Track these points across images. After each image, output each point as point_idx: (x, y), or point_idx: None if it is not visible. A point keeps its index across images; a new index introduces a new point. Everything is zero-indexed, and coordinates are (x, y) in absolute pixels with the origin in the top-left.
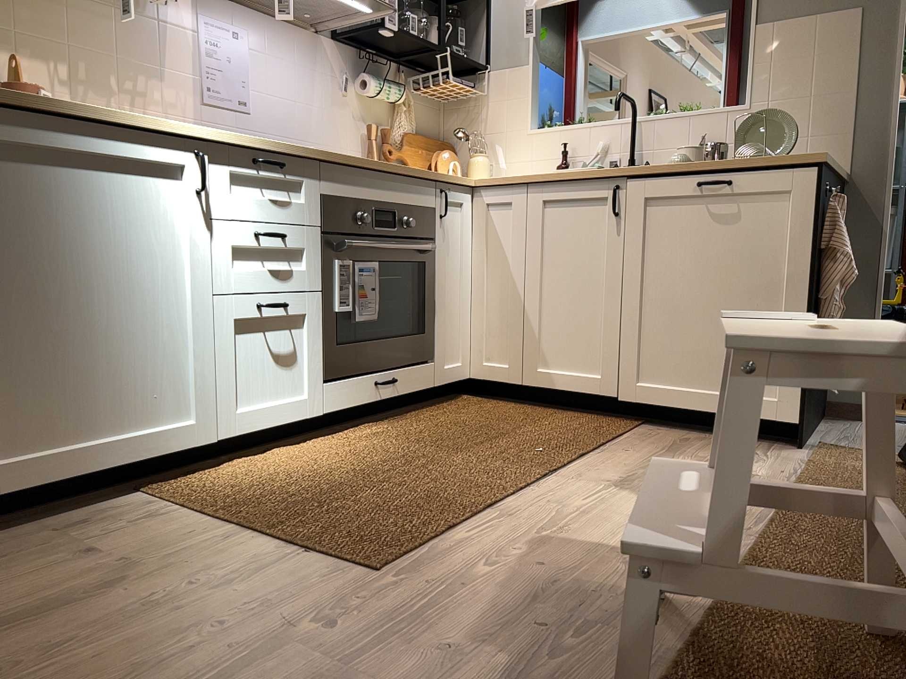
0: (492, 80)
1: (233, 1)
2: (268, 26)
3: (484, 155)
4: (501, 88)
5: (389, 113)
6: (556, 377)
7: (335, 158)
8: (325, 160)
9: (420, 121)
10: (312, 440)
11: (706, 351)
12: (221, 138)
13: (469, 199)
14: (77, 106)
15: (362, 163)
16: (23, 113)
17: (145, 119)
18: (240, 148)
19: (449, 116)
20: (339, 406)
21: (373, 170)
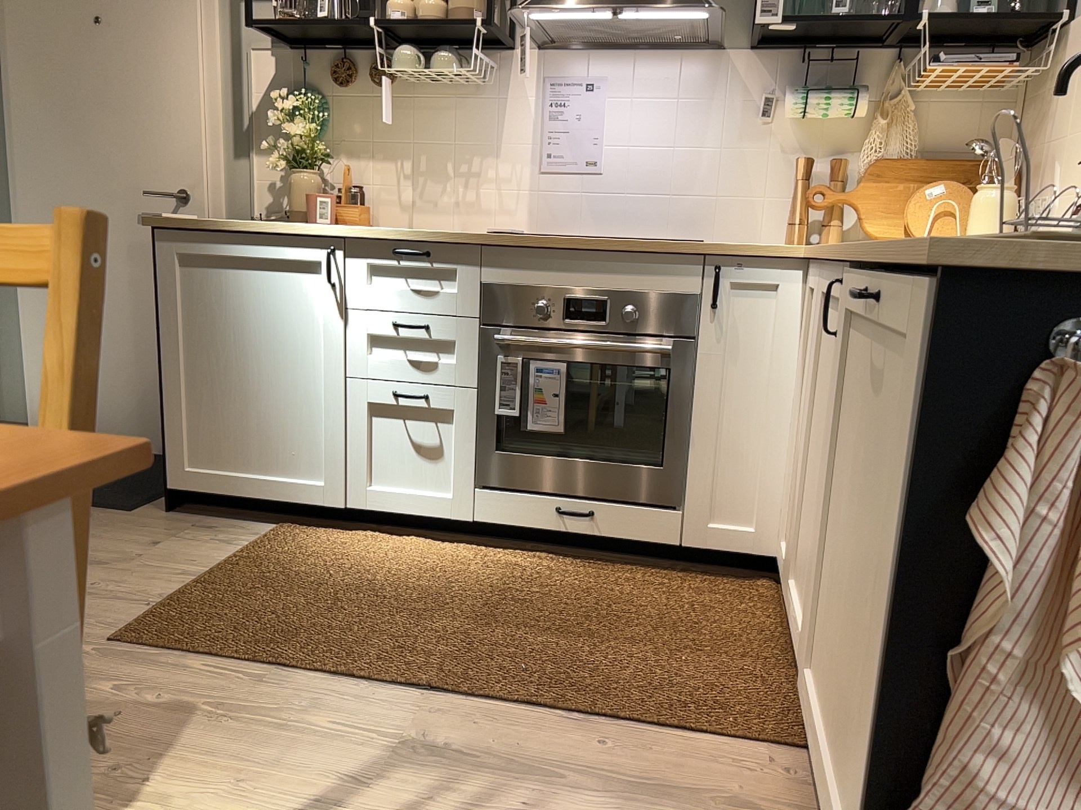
0: (1070, 37)
1: (586, 46)
2: (634, 61)
3: (1011, 188)
4: (1076, 53)
5: (862, 131)
6: (794, 607)
7: (497, 241)
8: (485, 244)
9: (946, 132)
10: (470, 546)
11: (846, 676)
12: (352, 234)
13: (799, 282)
14: (236, 222)
15: (541, 243)
16: (200, 233)
17: (285, 225)
18: (375, 241)
19: (1023, 113)
20: (498, 522)
21: (566, 250)
